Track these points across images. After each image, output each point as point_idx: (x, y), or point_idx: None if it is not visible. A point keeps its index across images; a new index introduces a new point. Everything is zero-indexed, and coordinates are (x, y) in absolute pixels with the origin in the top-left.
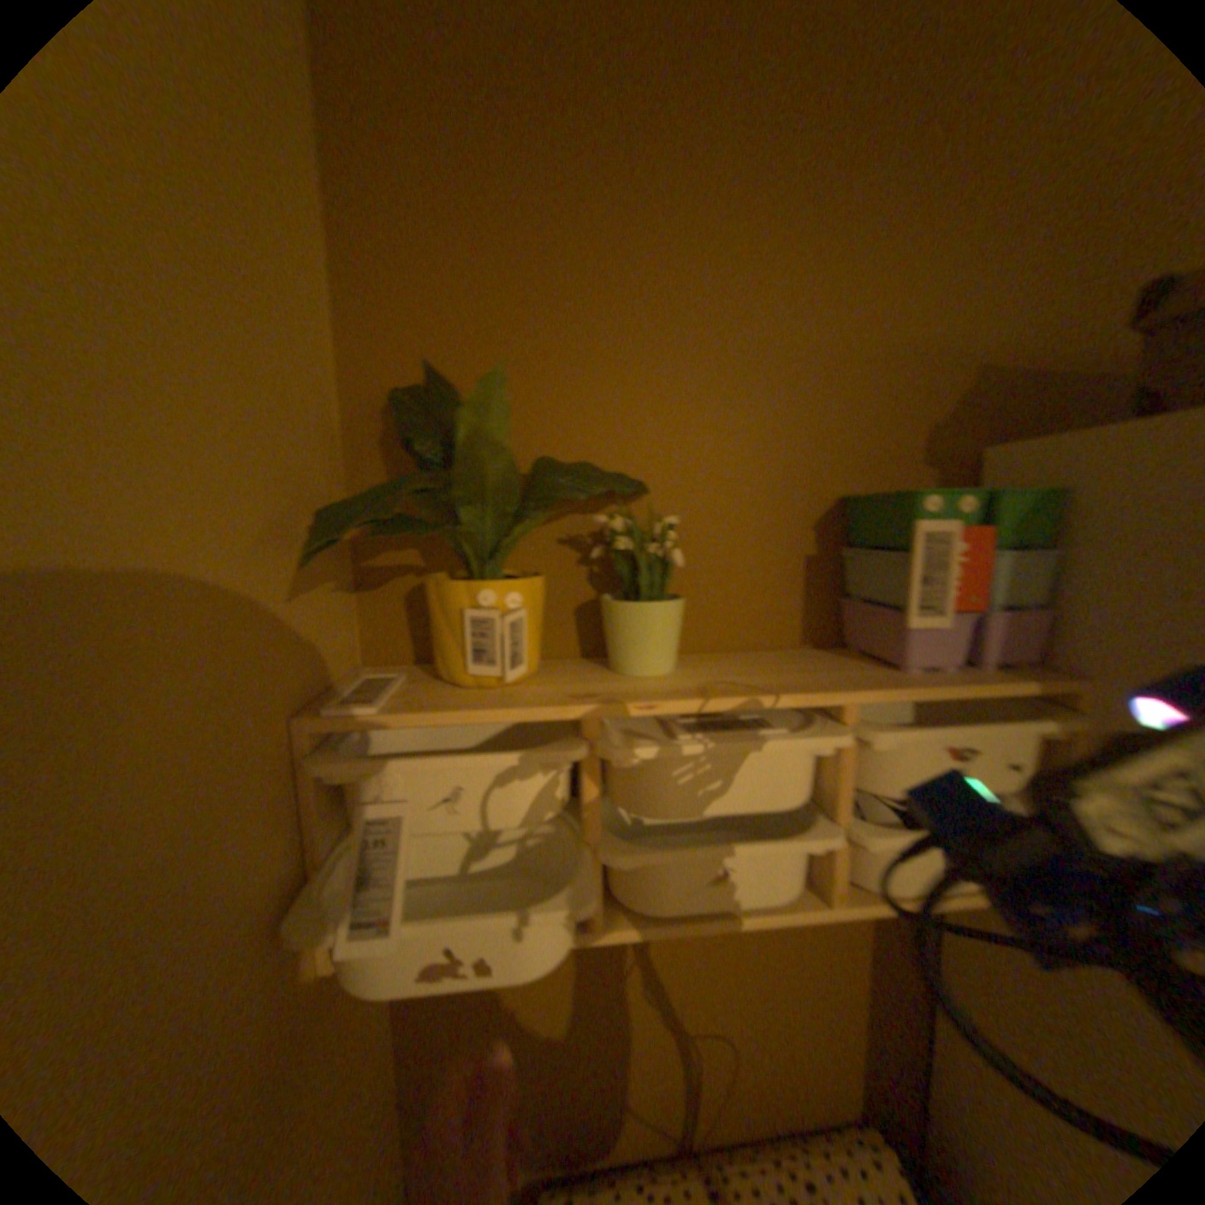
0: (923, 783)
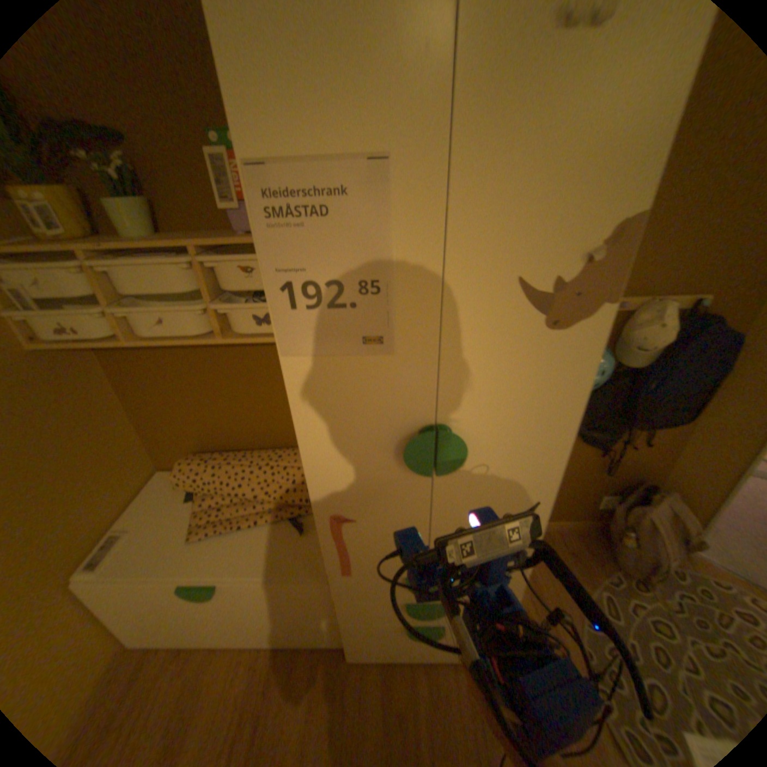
0: (232, 286)
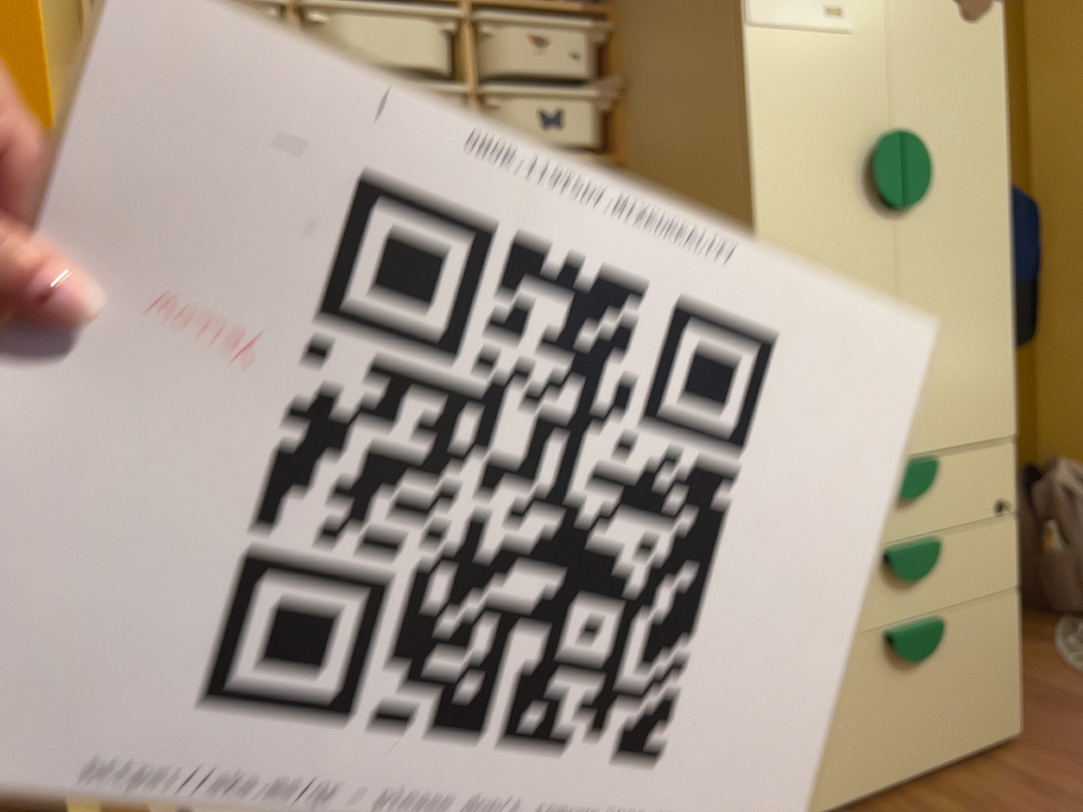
0: (515, 60)
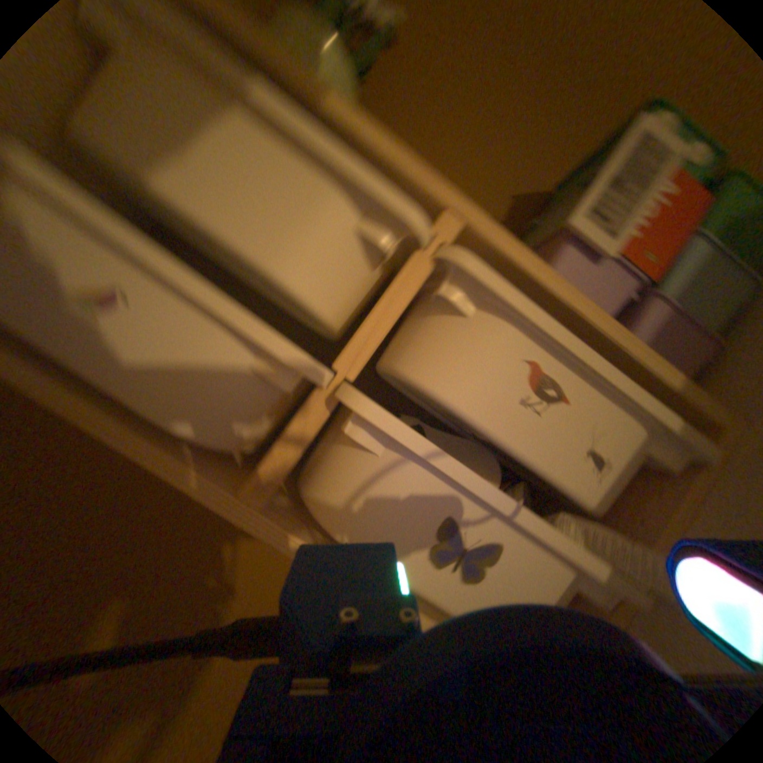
0: (470, 393)
